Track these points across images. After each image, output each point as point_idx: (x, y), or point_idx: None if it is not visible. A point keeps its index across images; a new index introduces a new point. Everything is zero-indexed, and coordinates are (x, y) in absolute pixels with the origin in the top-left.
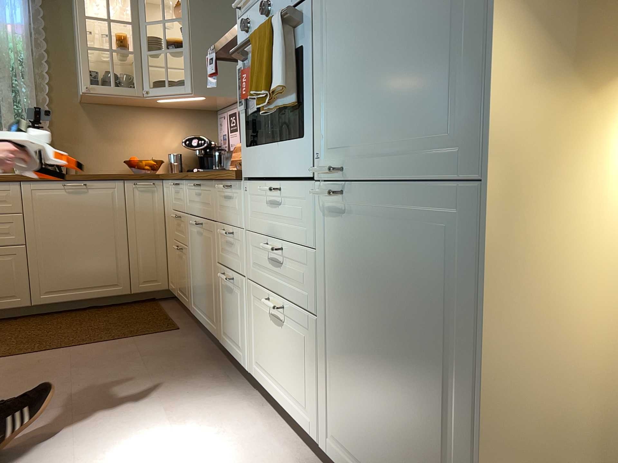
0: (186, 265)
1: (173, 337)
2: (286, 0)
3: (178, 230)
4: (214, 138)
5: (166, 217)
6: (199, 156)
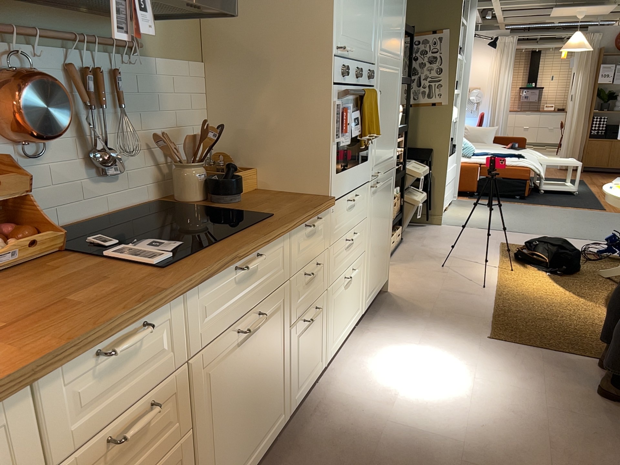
0: None
1: None
2: (365, 78)
3: (124, 464)
4: None
5: None
6: None
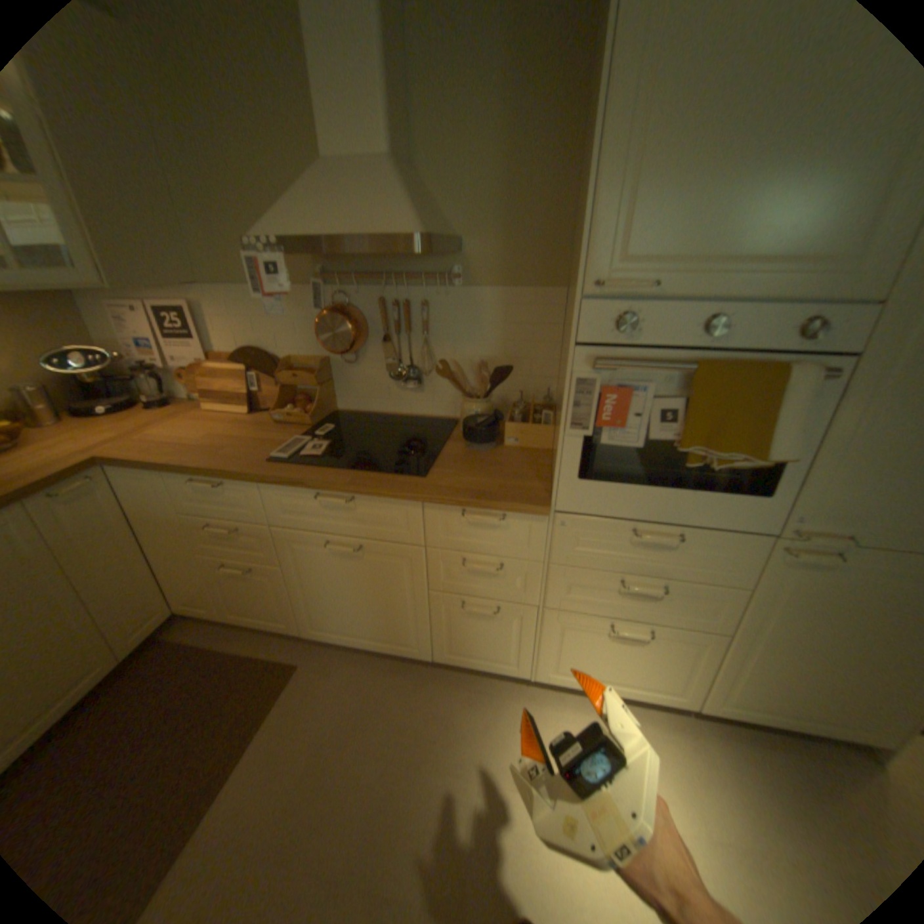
0: (273, 589)
1: (312, 685)
2: (775, 334)
3: (226, 545)
4: (84, 337)
5: (126, 519)
6: (80, 380)
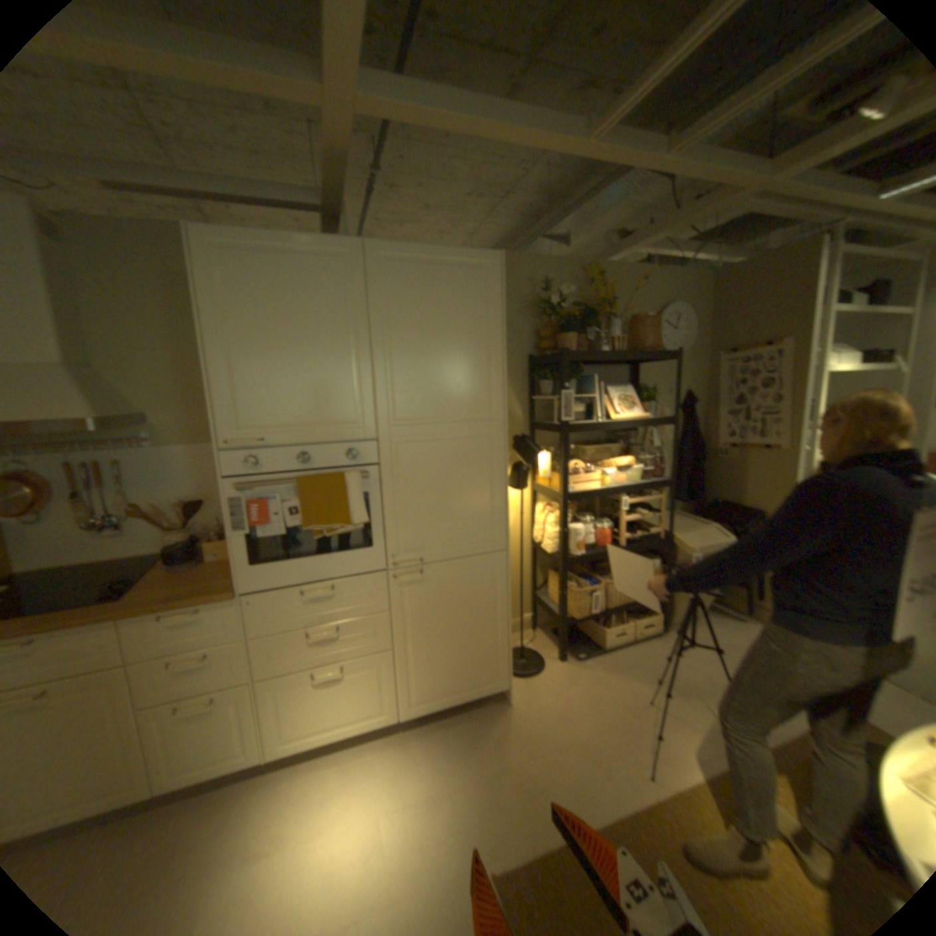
0: None
1: None
2: (335, 460)
3: None
4: None
5: None
6: None
